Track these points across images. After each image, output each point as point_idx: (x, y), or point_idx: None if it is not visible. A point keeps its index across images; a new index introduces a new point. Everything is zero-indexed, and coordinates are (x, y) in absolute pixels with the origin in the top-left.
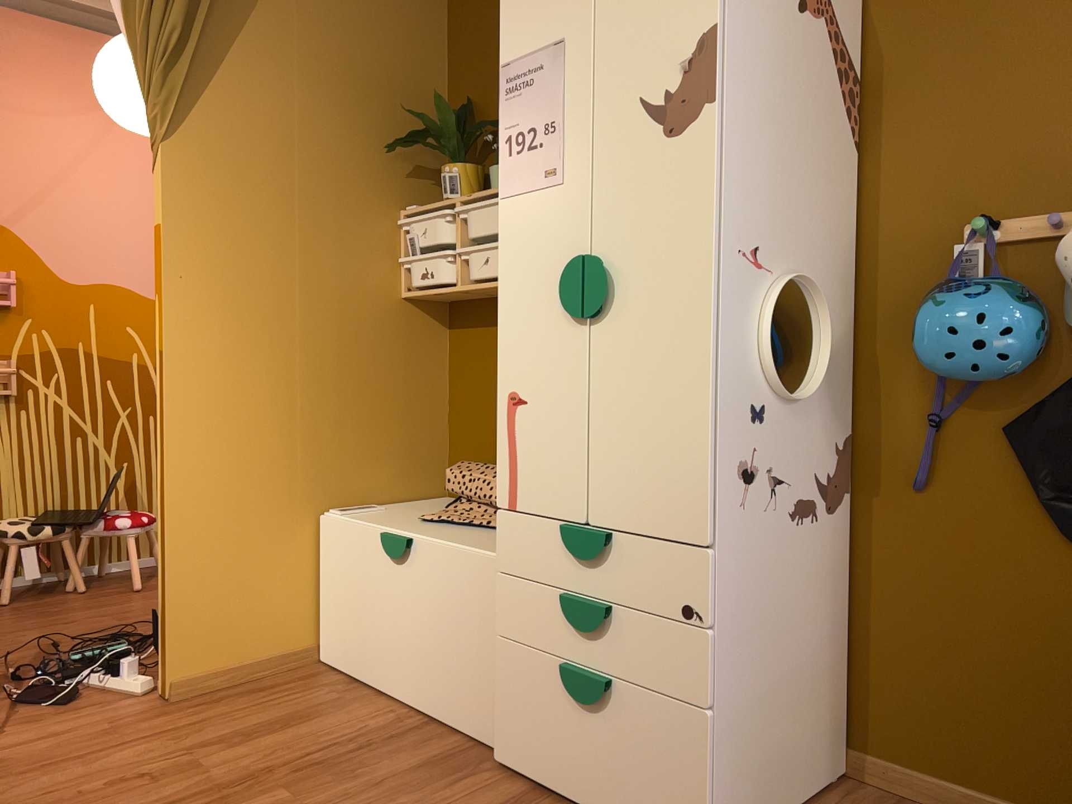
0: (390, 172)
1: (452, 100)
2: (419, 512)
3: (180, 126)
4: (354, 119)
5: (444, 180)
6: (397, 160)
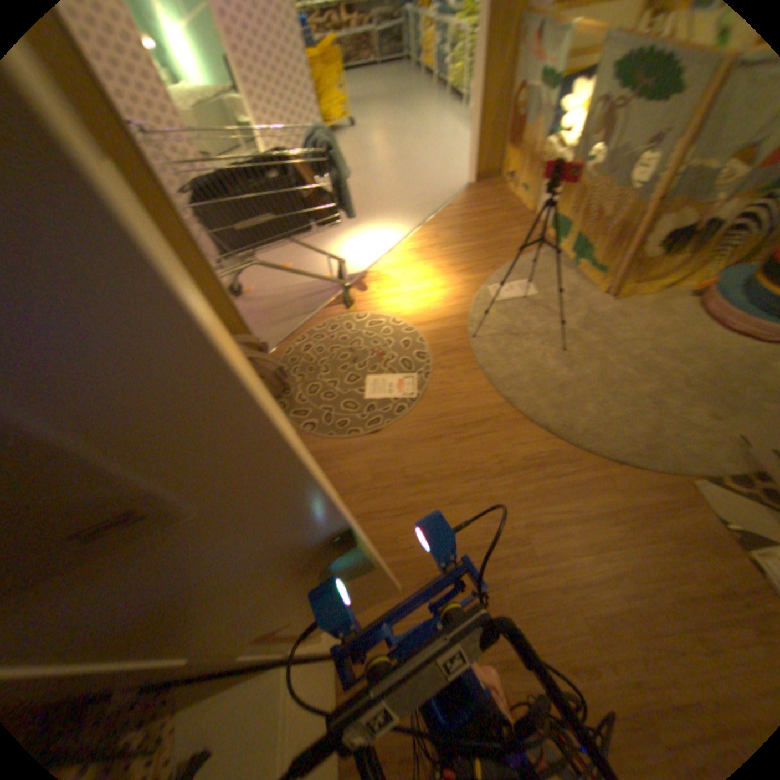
0: None
1: None
2: None
3: None
4: None
5: None
6: None
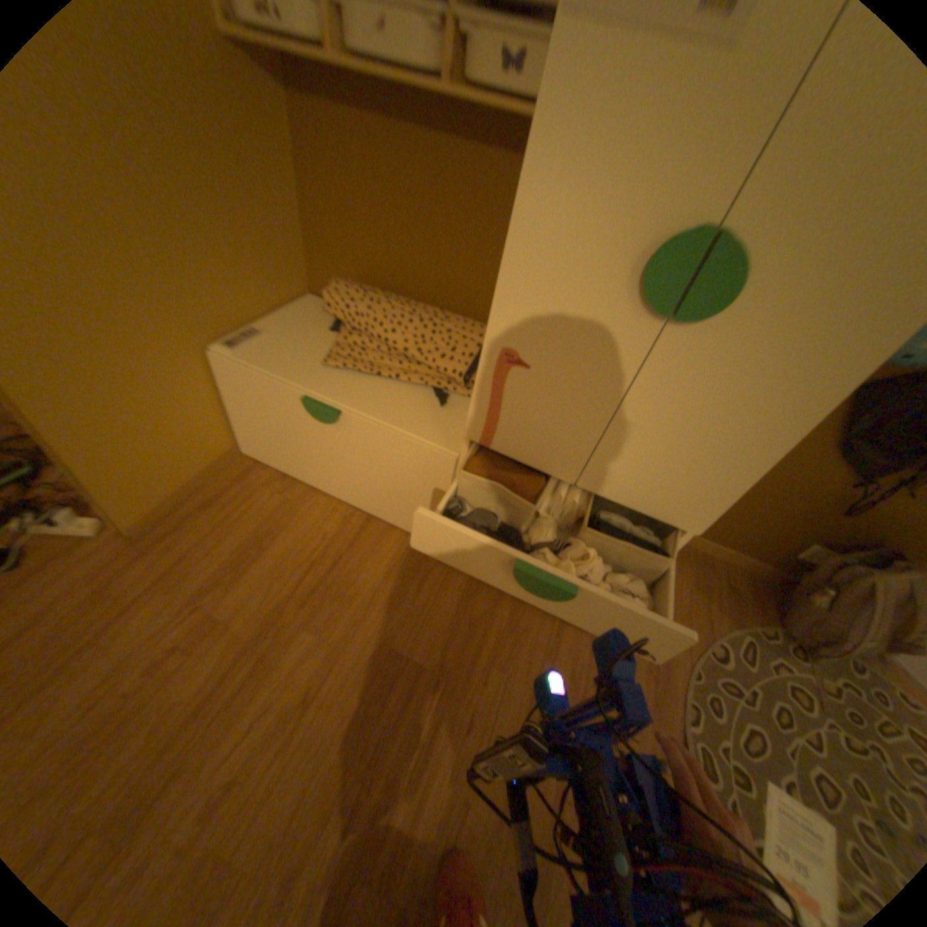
0: None
1: None
2: (313, 343)
3: None
4: None
5: None
6: None
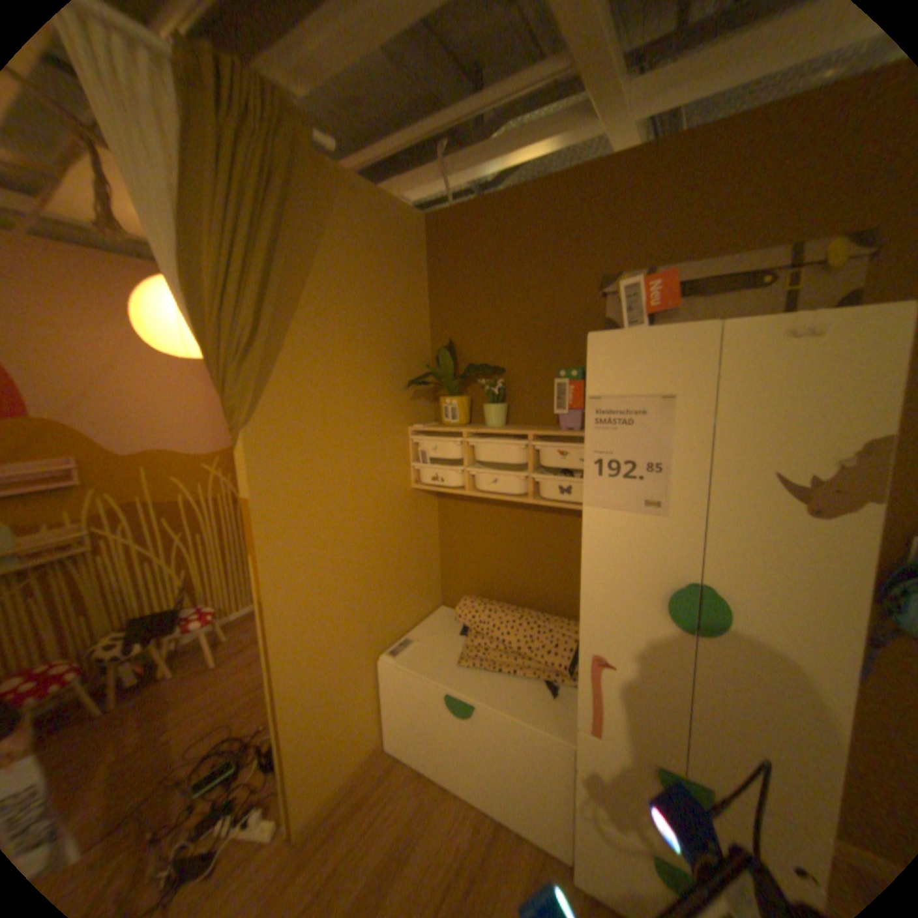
0: (402, 402)
1: (436, 339)
2: (450, 646)
3: (256, 412)
4: (378, 368)
5: (448, 410)
6: (406, 391)
